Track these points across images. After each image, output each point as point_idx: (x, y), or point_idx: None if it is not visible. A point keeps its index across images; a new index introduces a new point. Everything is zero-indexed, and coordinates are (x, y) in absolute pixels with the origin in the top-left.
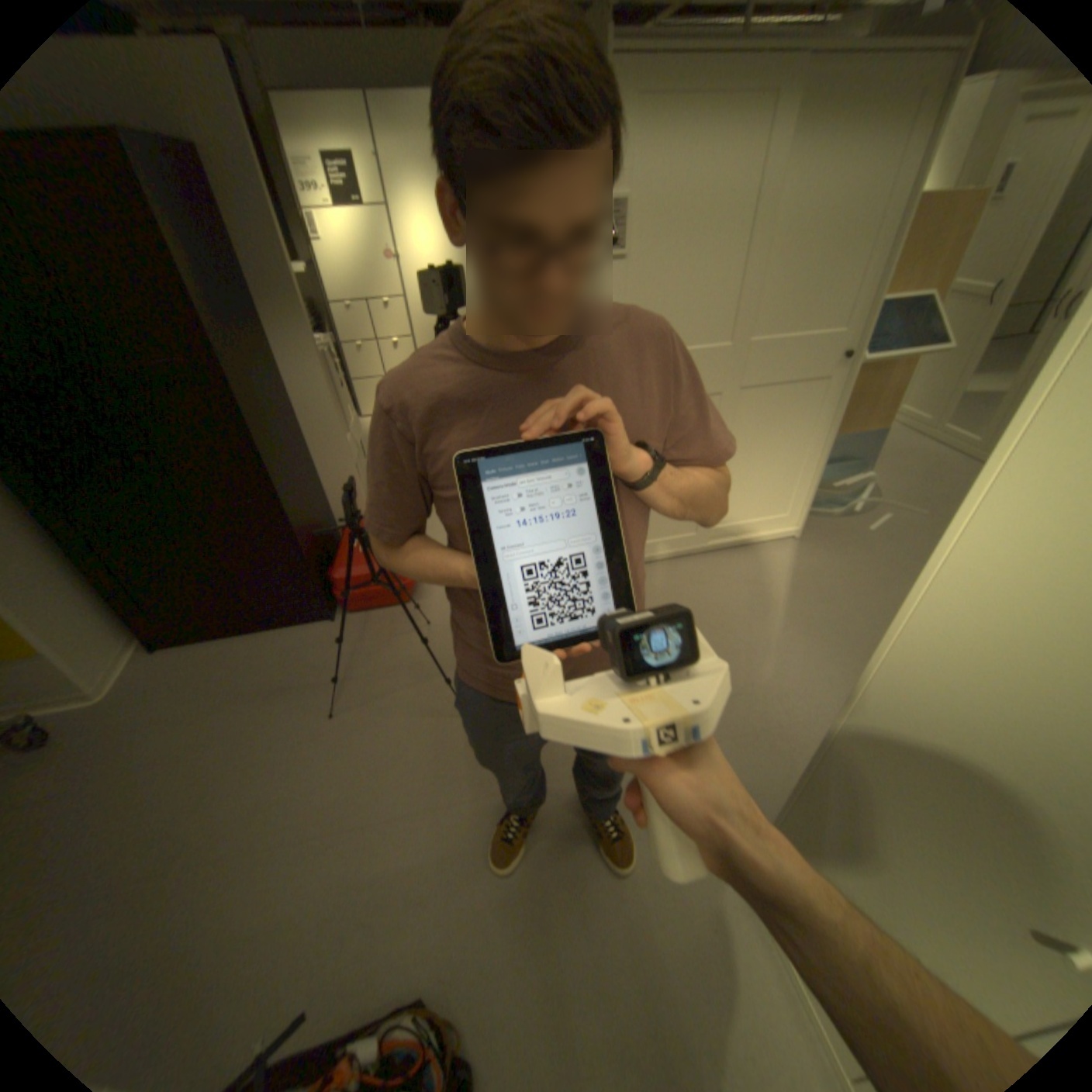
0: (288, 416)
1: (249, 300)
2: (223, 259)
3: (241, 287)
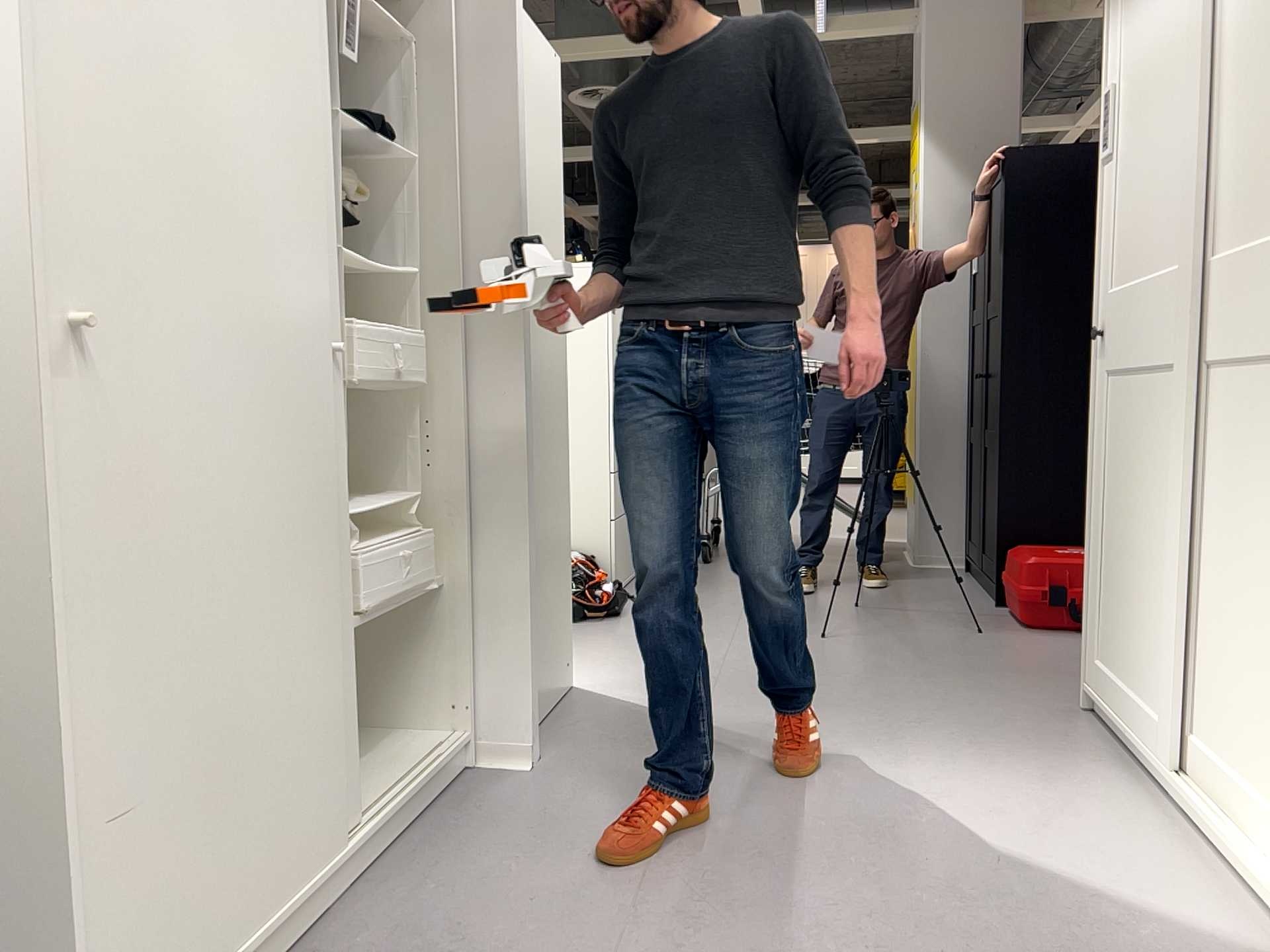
0: None
1: None
2: None
3: None
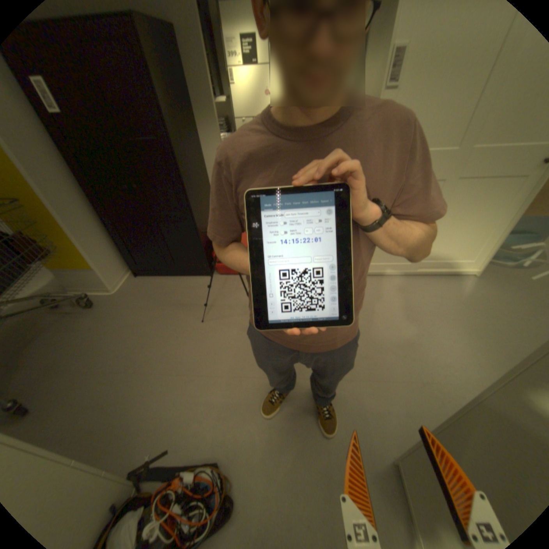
0: (203, 173)
1: (191, 111)
2: (180, 88)
3: (188, 104)
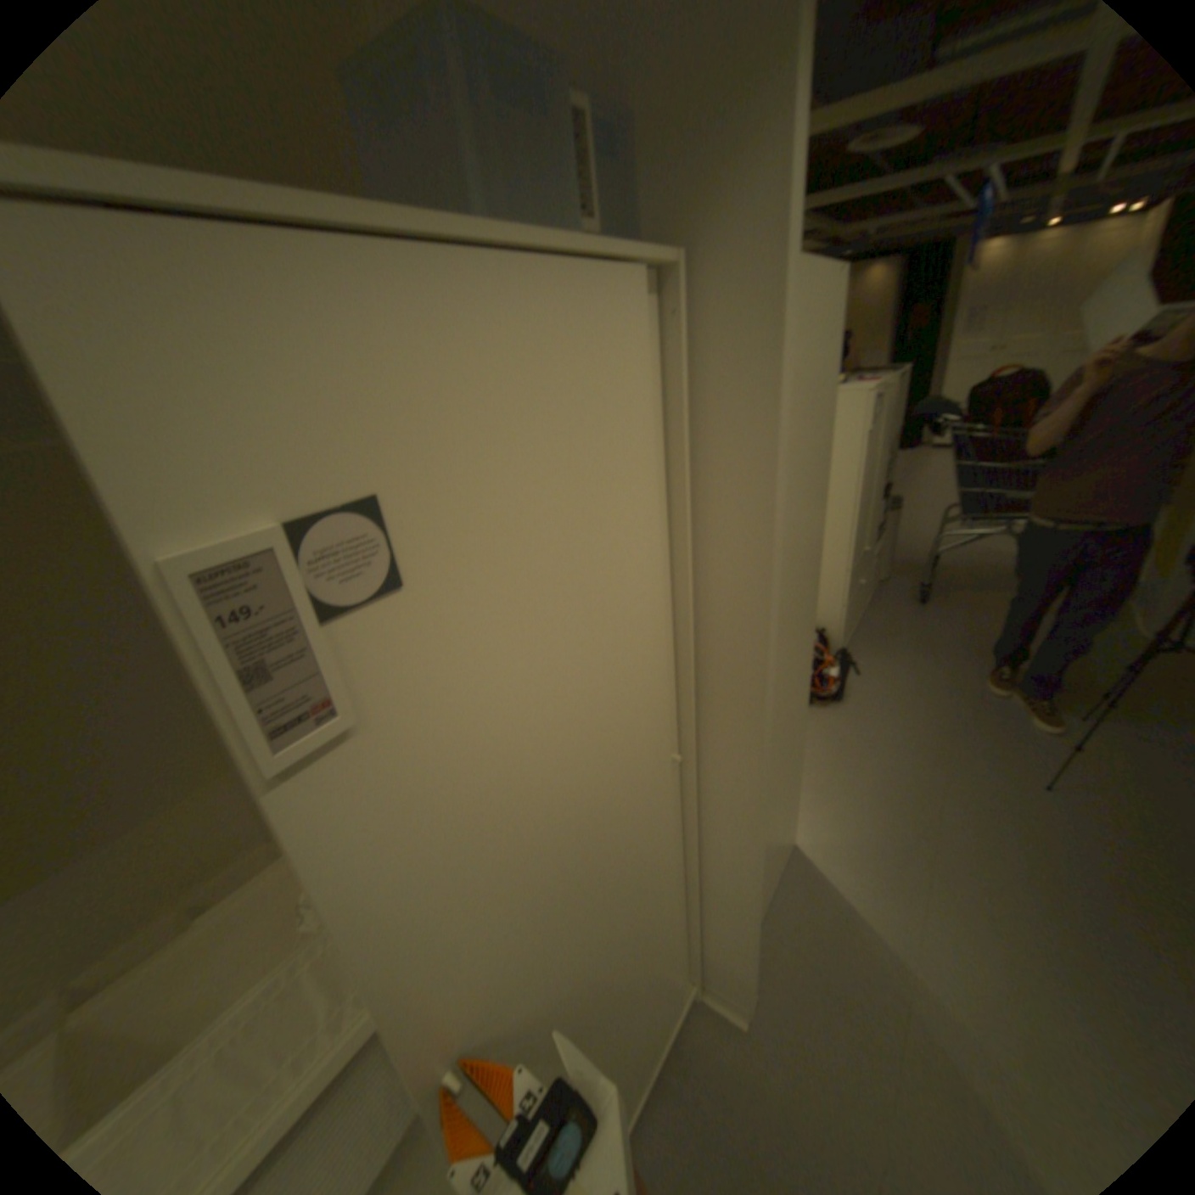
0: None
1: None
2: None
3: None
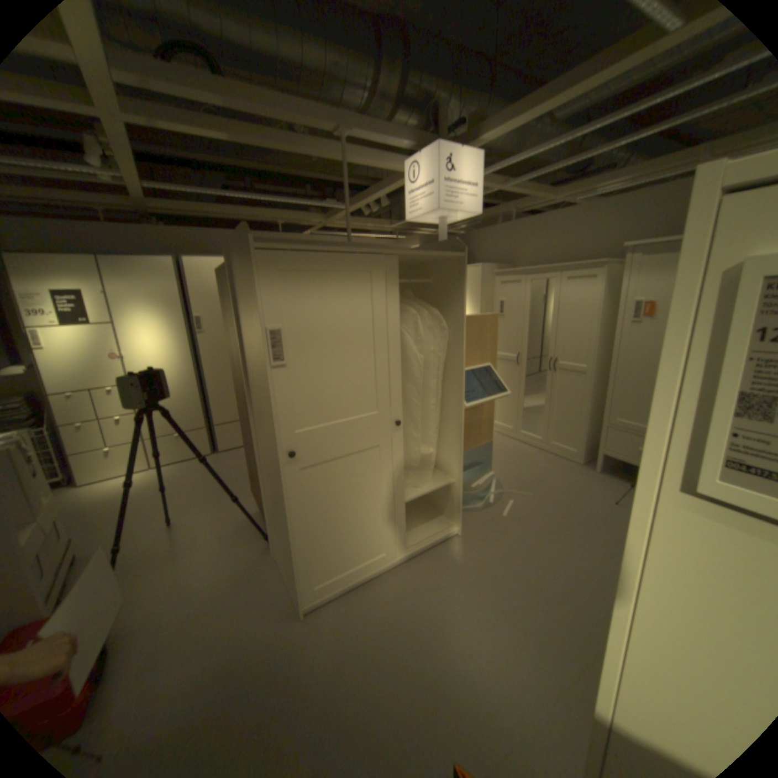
0: None
1: None
2: None
3: None
